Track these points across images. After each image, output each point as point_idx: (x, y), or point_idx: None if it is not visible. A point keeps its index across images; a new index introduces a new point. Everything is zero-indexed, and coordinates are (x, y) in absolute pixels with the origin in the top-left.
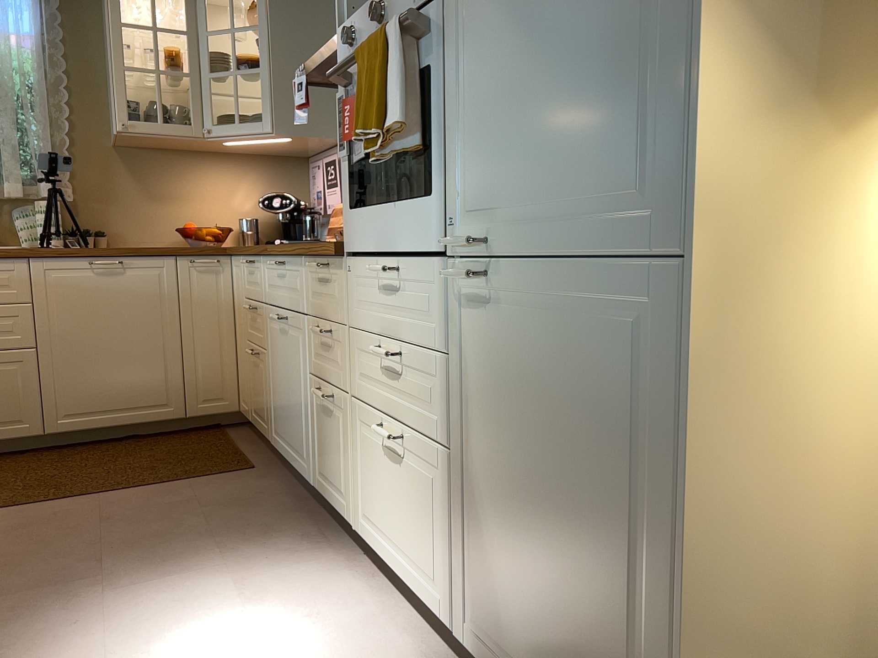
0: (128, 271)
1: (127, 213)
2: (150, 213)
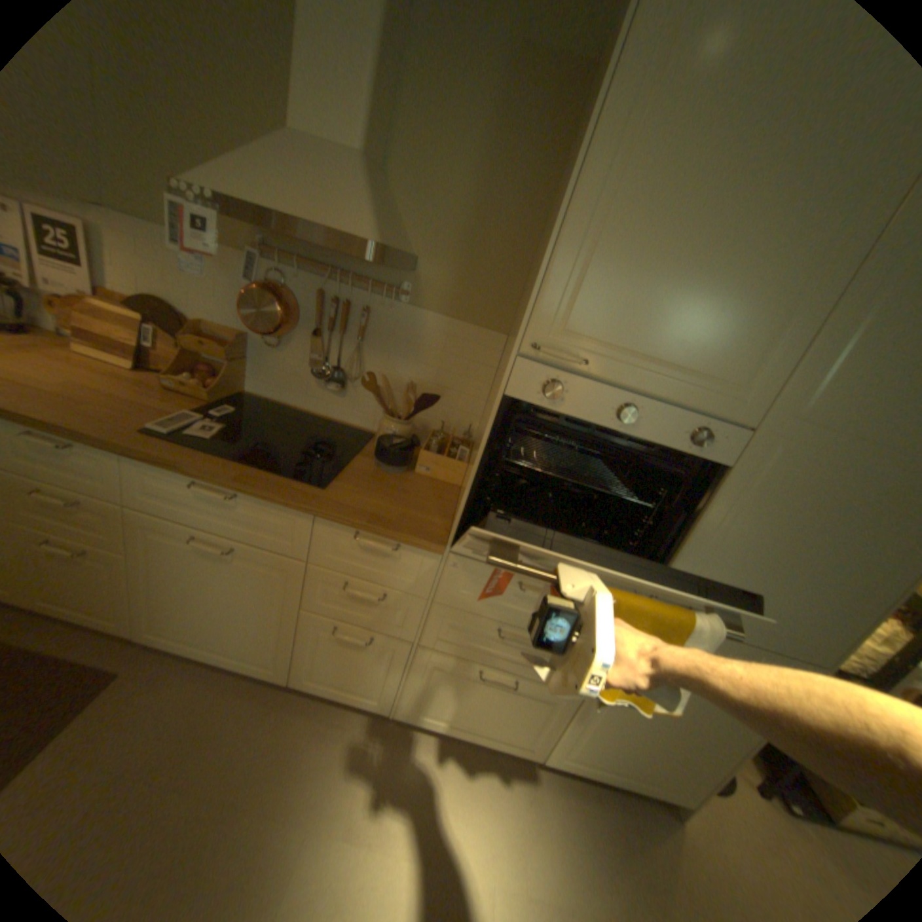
0: None
1: None
2: None
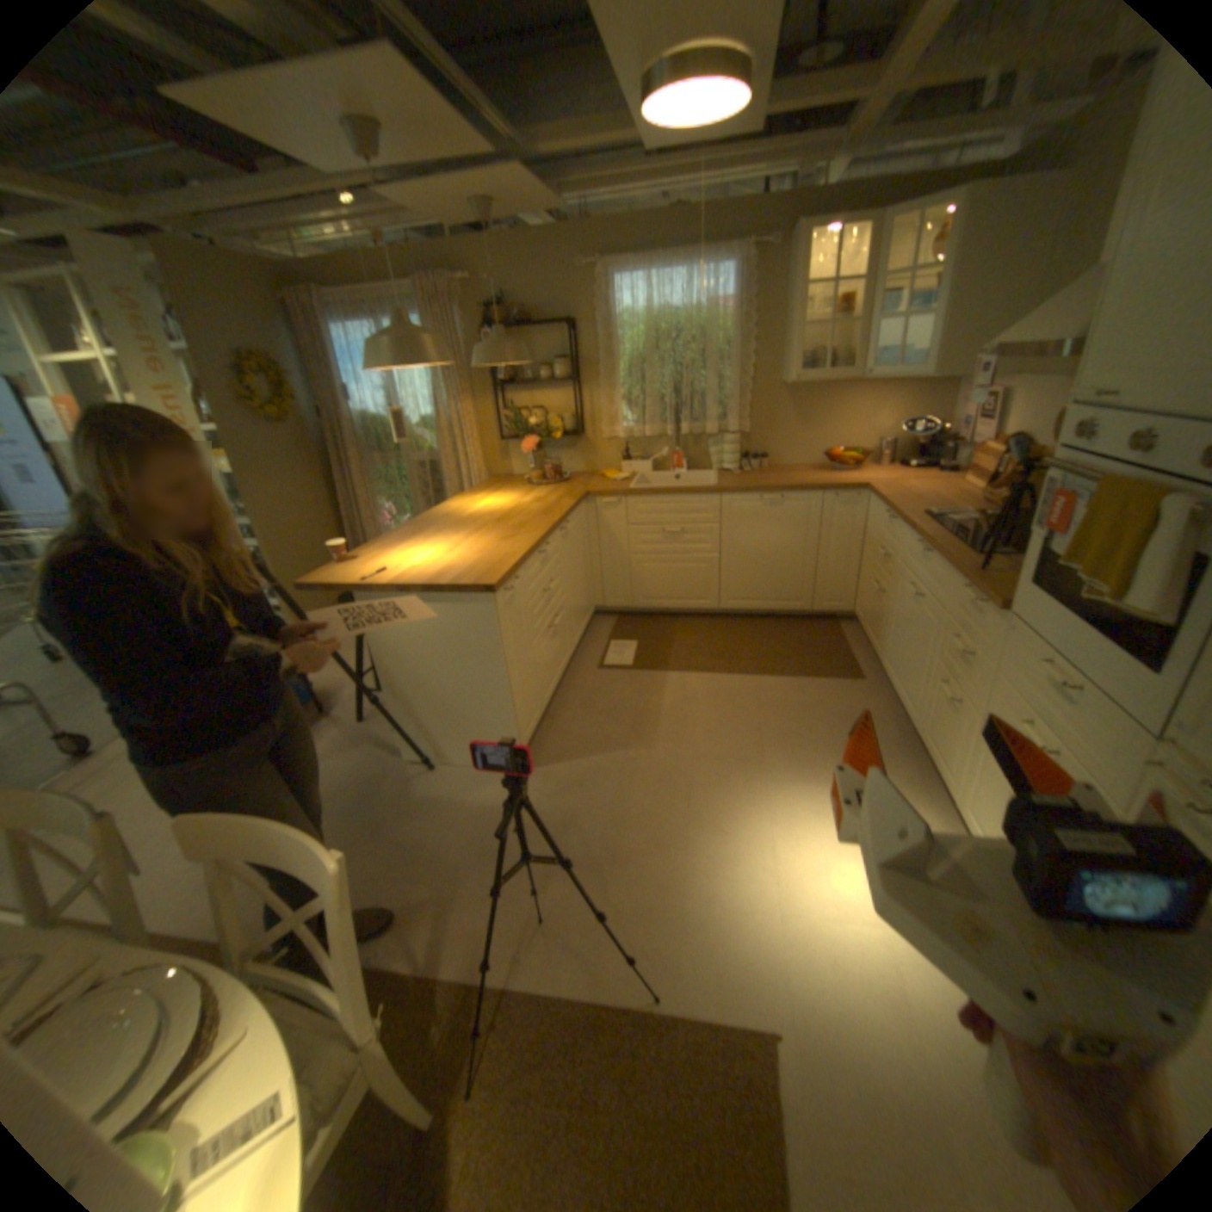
0: (784, 503)
1: (784, 437)
2: (802, 436)
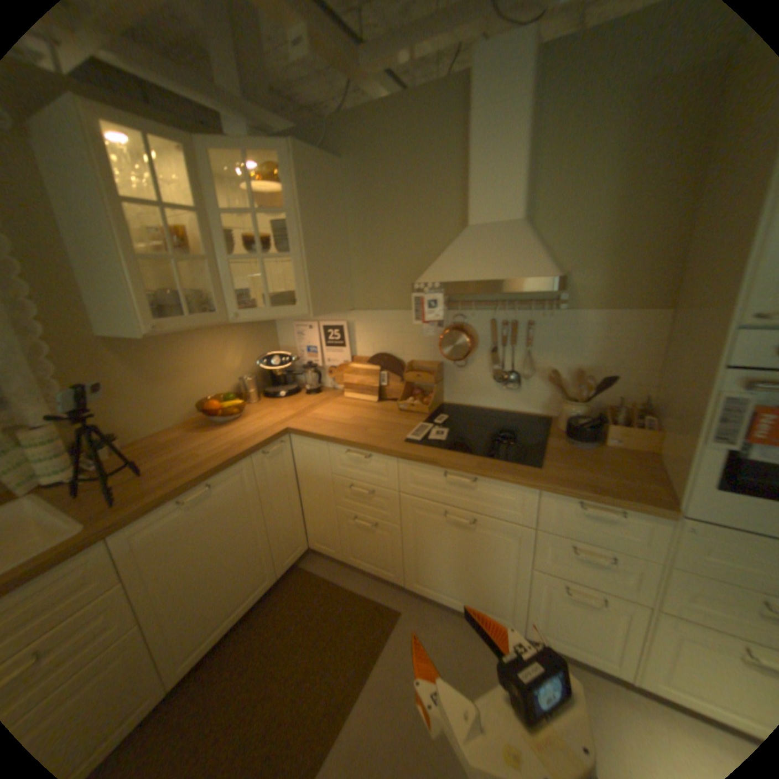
0: (215, 490)
1: (132, 405)
2: (155, 397)
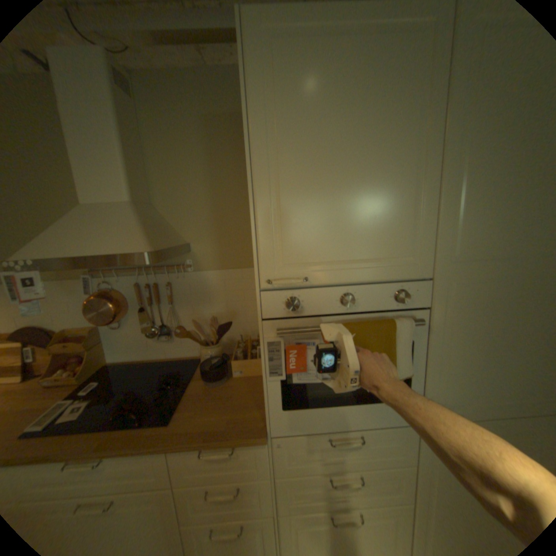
0: None
1: None
2: None
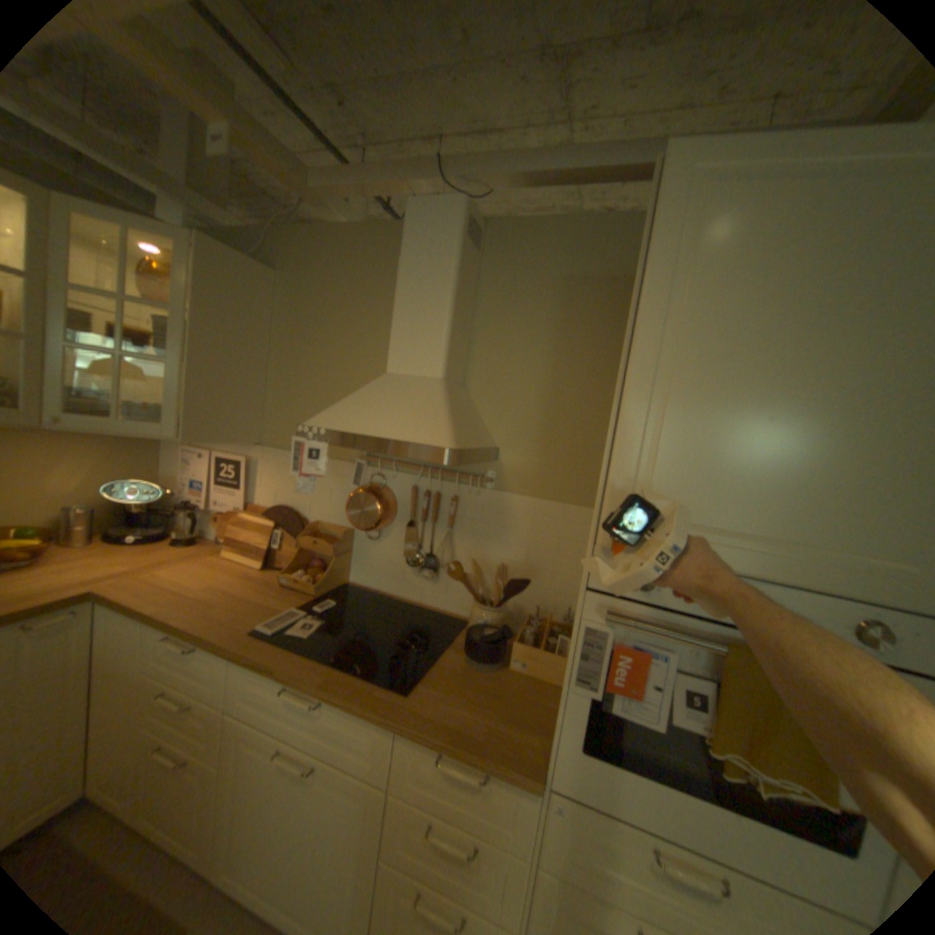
0: None
1: None
2: None
